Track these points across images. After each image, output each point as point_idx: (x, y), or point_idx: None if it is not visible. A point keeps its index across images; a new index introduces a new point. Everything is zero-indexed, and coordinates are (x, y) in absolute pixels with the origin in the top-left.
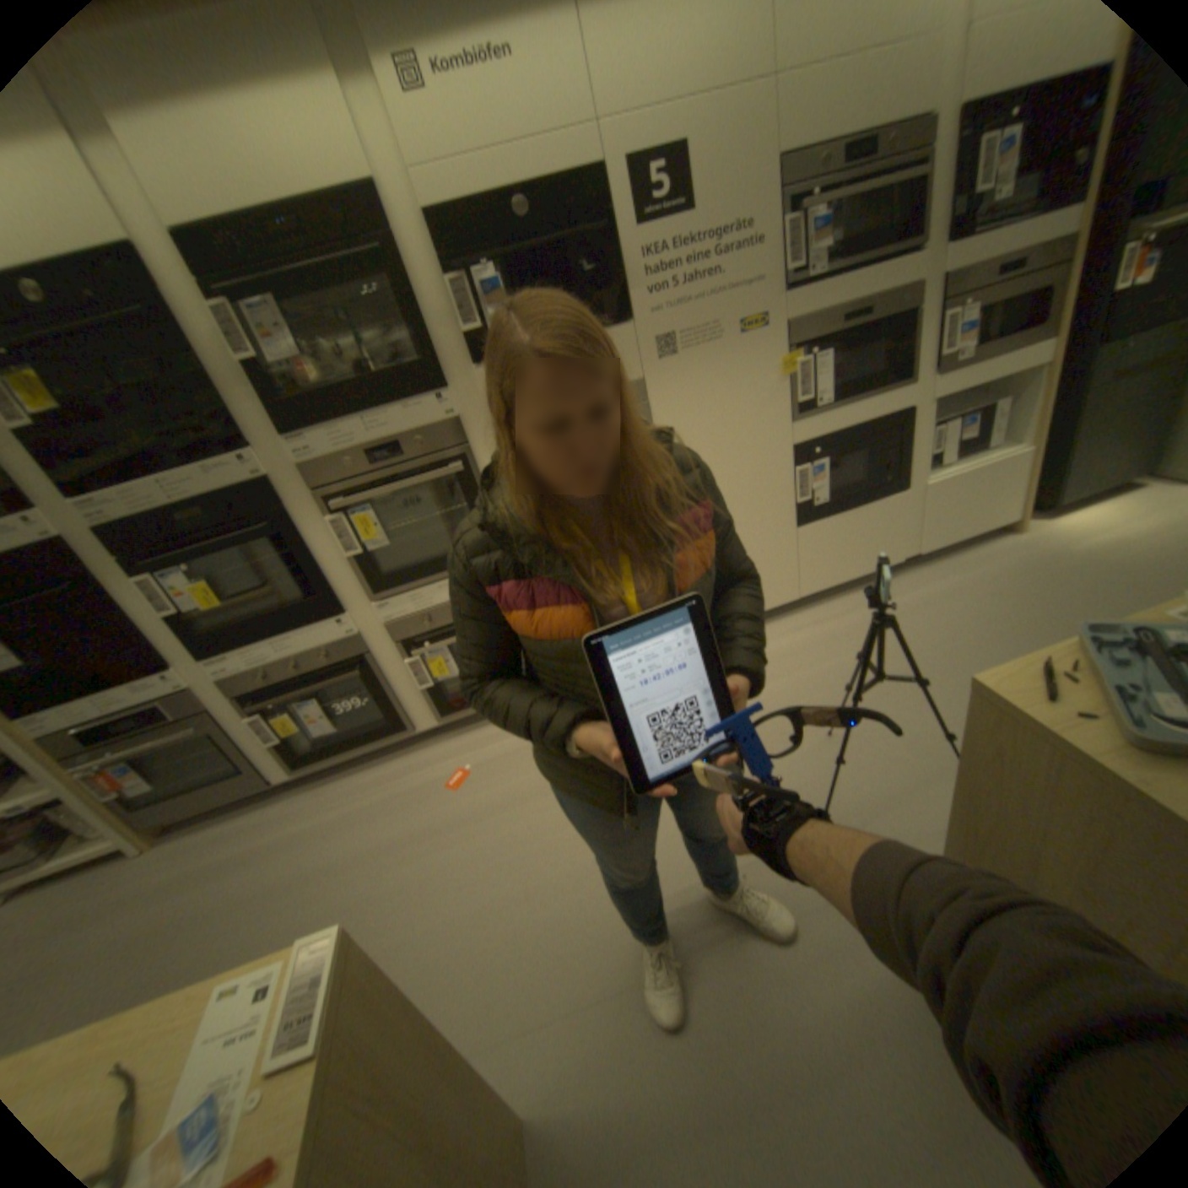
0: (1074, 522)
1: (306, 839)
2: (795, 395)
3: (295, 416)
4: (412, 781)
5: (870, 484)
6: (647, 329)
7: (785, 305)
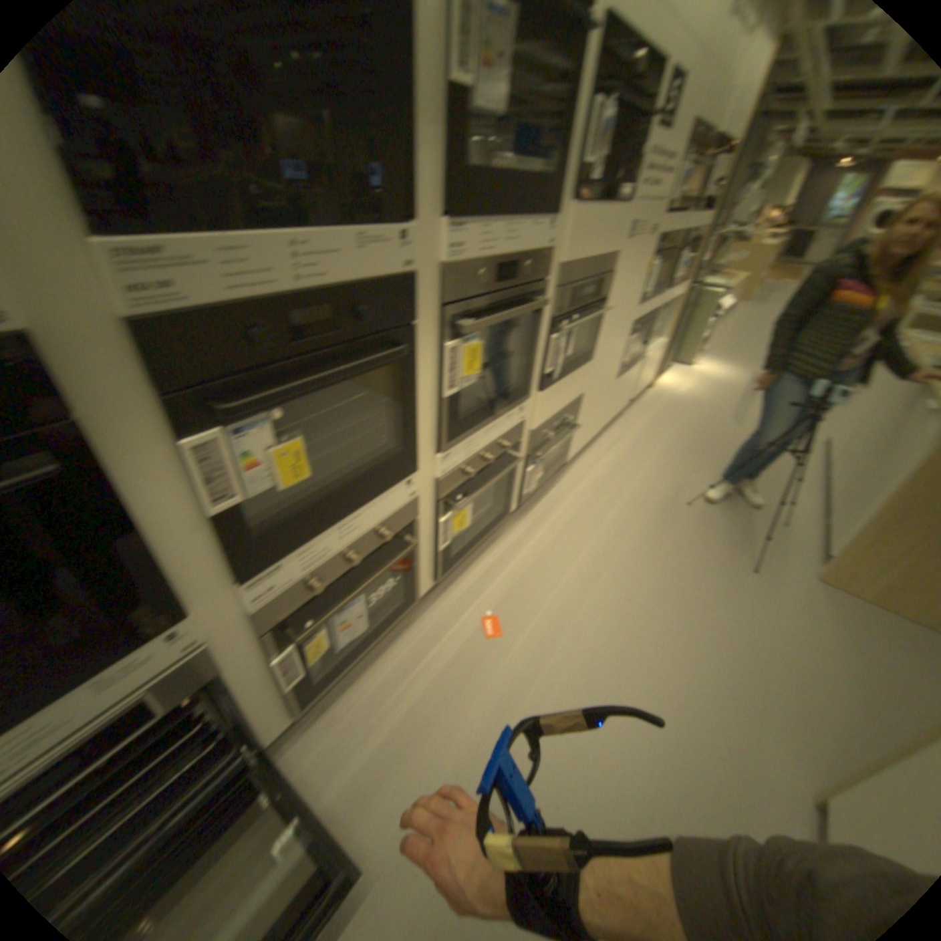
0: (661, 382)
1: (372, 772)
2: (643, 286)
3: (472, 192)
4: (439, 649)
5: (638, 353)
6: (634, 212)
7: (664, 222)
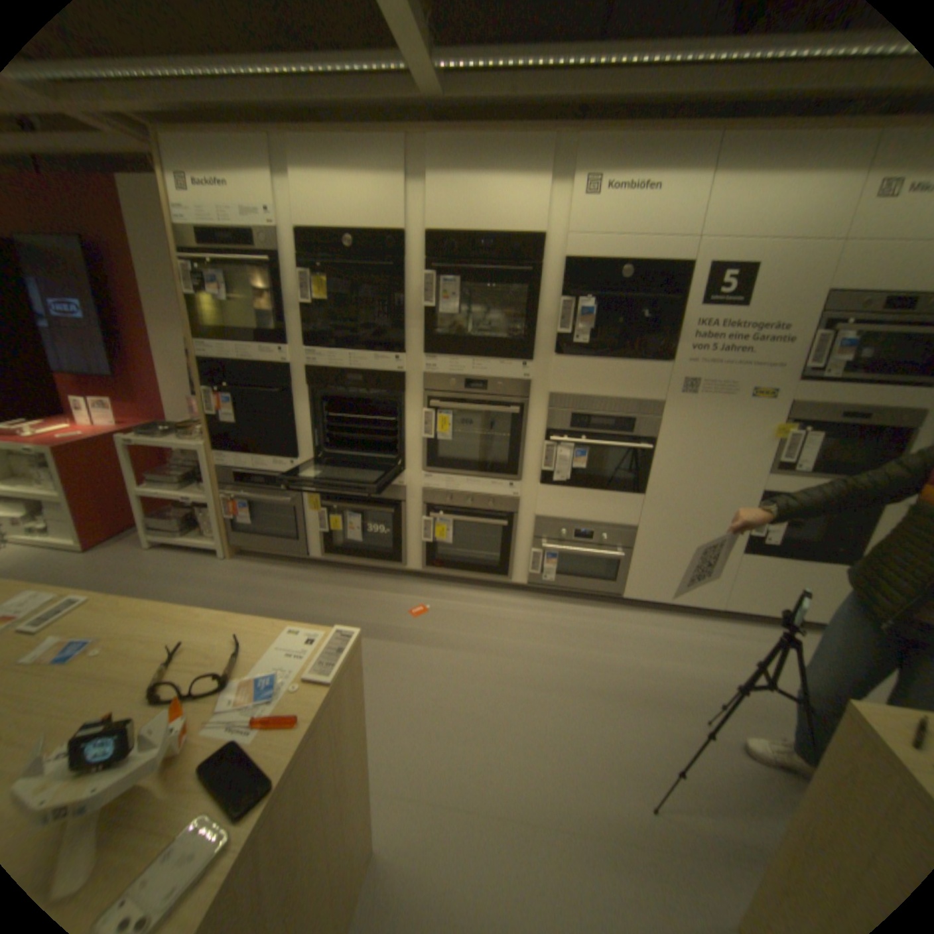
0: None
1: (315, 599)
2: (780, 454)
3: (438, 346)
4: (390, 597)
5: (823, 547)
6: (682, 370)
7: (797, 388)
